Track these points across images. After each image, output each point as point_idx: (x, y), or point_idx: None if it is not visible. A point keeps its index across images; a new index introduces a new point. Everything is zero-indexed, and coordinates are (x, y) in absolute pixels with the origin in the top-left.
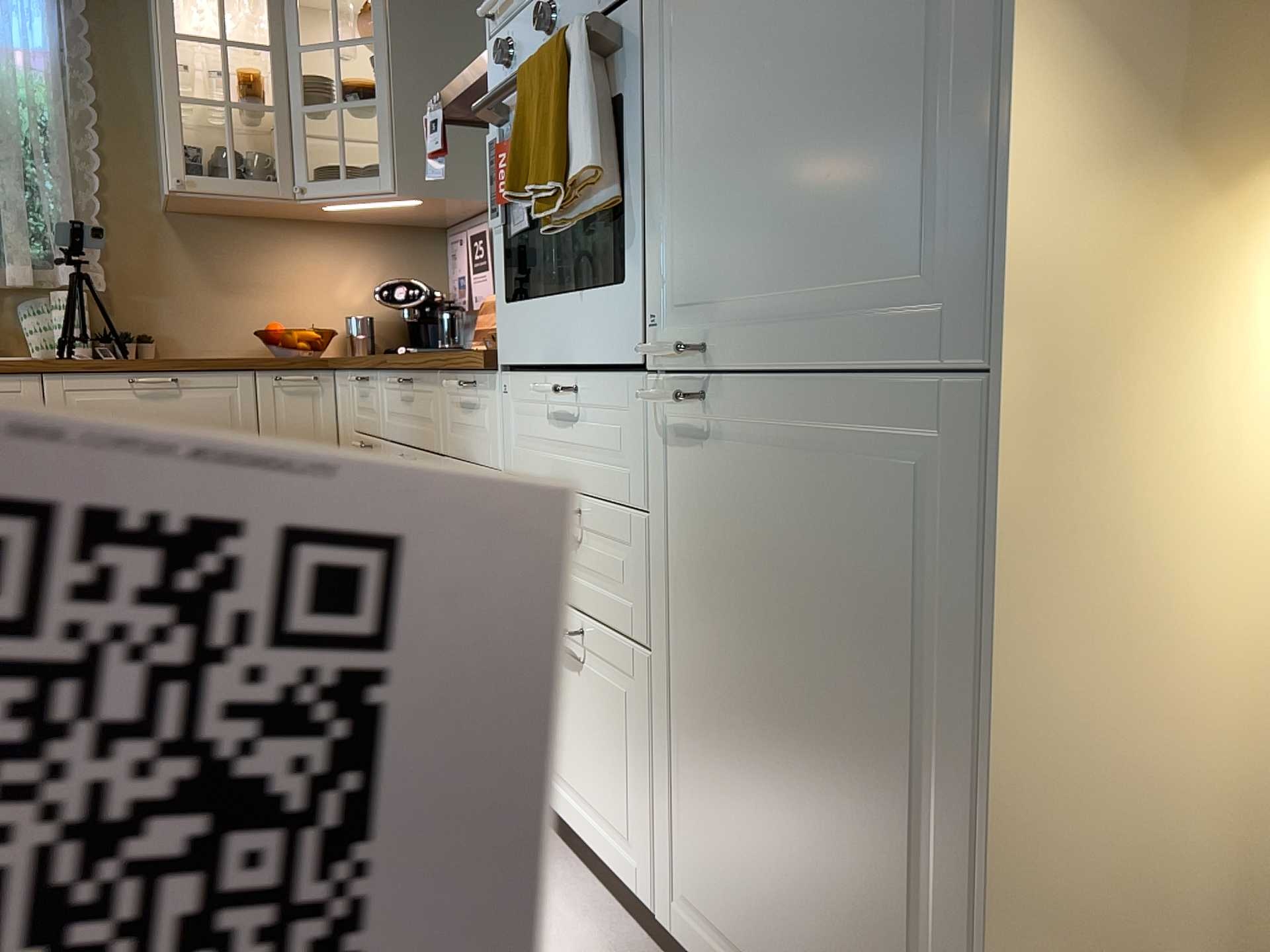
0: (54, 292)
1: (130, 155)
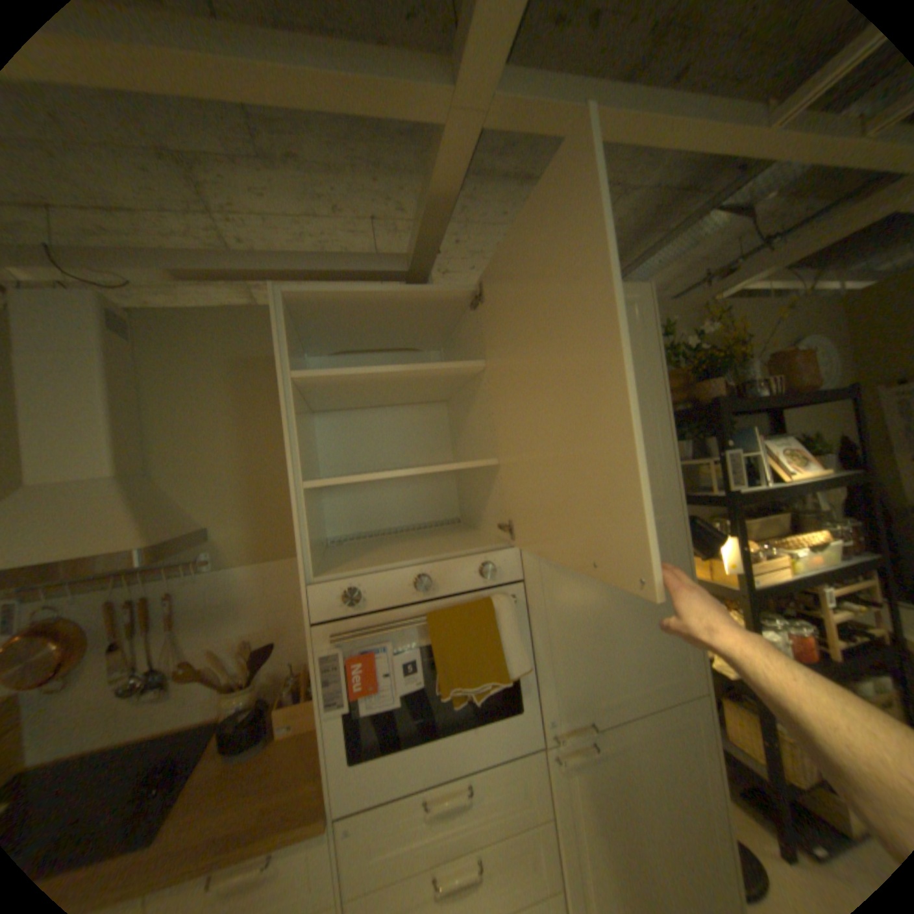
0: None
1: None
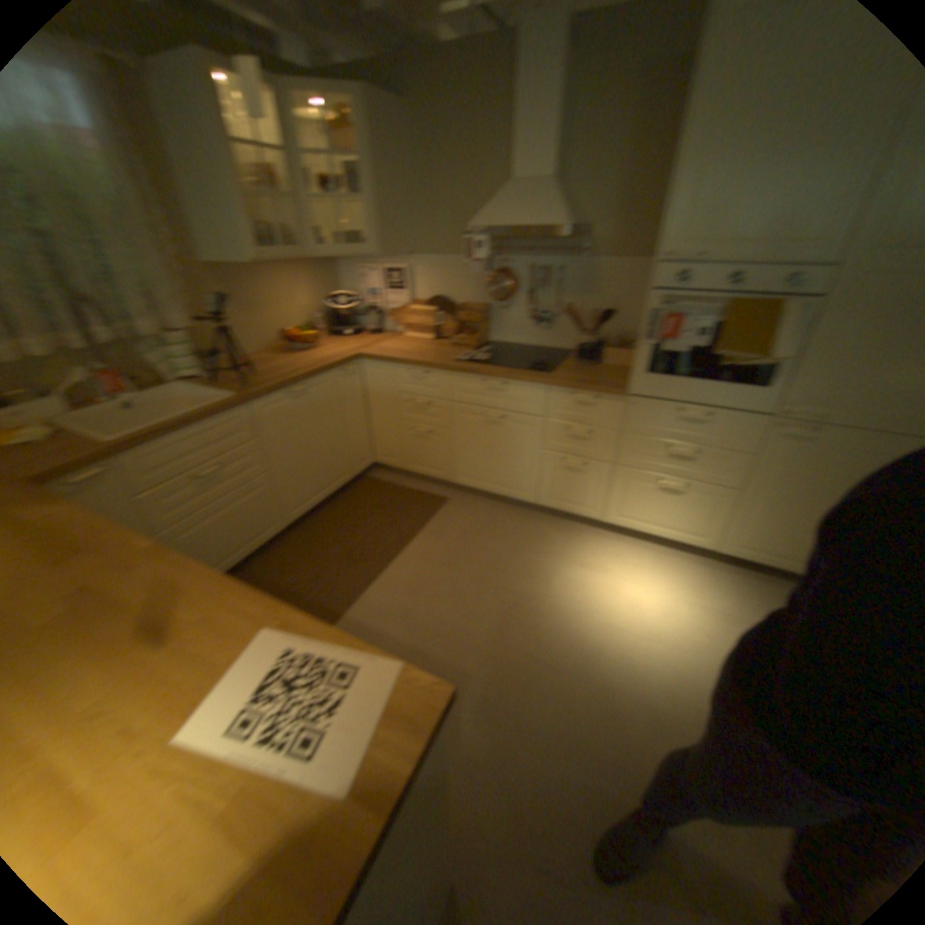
0: (161, 332)
1: (177, 222)
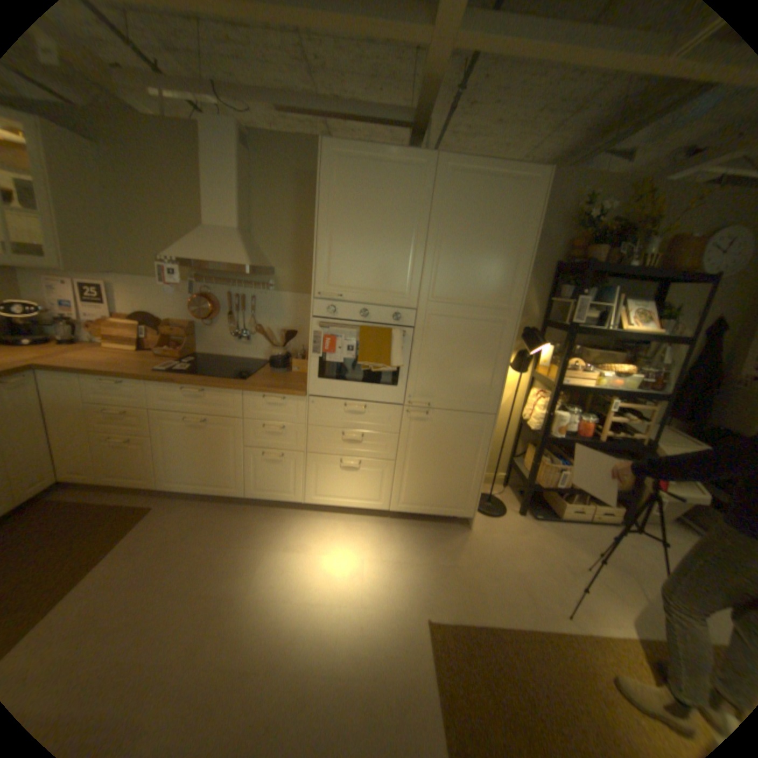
0: None
1: None
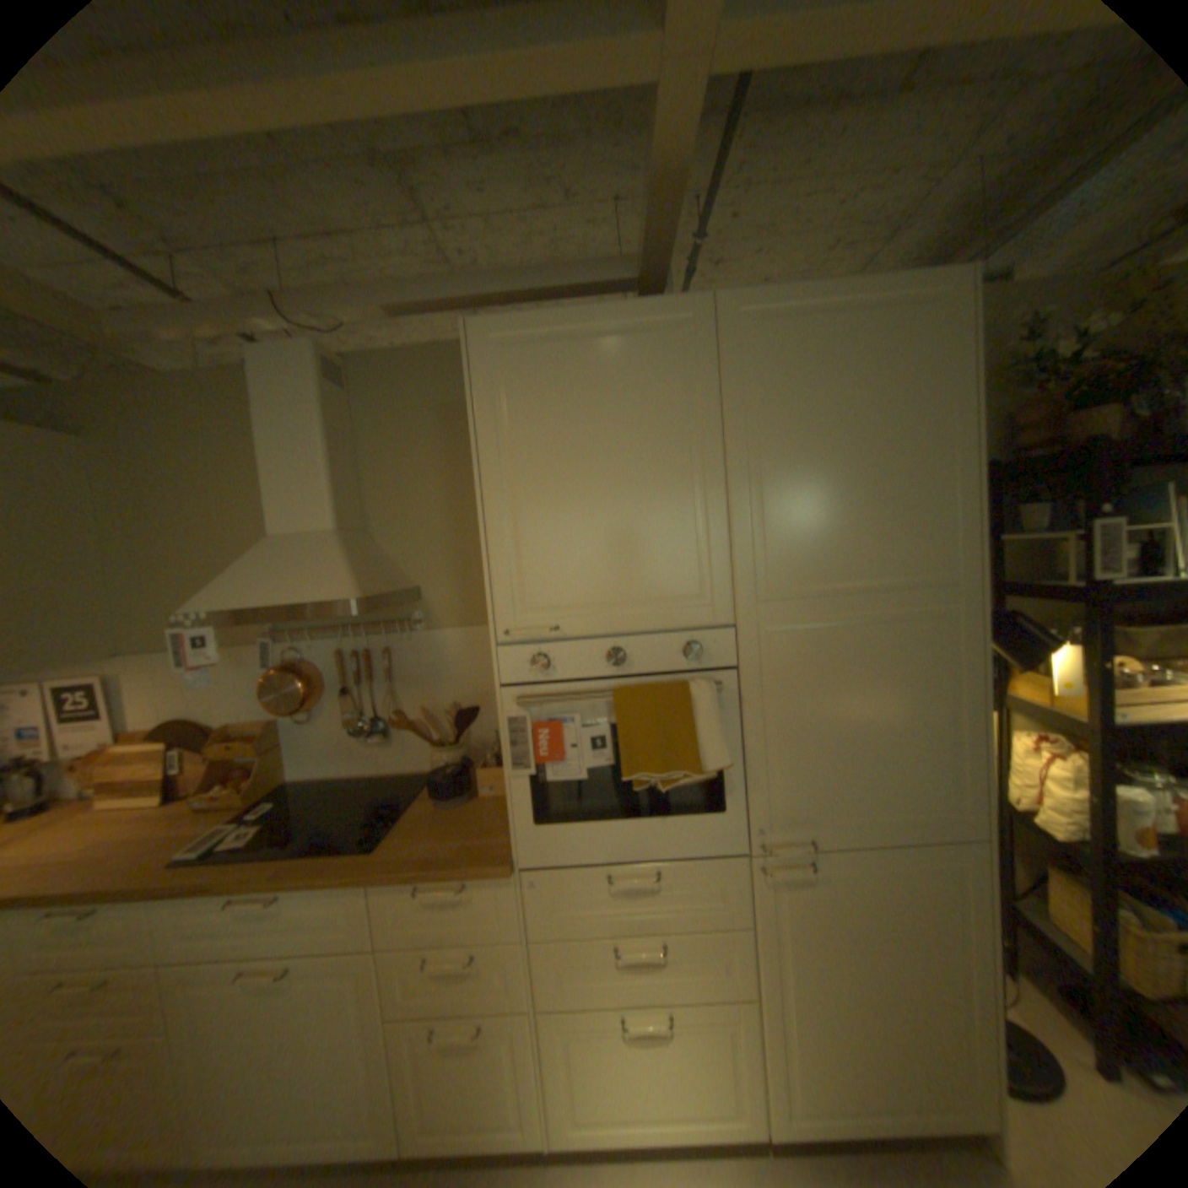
0: None
1: None
